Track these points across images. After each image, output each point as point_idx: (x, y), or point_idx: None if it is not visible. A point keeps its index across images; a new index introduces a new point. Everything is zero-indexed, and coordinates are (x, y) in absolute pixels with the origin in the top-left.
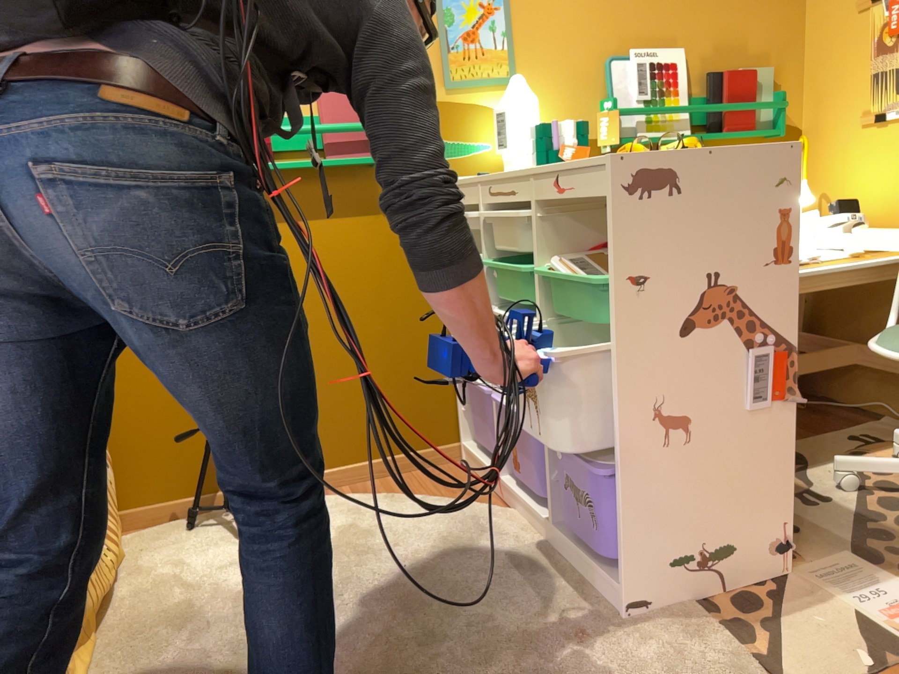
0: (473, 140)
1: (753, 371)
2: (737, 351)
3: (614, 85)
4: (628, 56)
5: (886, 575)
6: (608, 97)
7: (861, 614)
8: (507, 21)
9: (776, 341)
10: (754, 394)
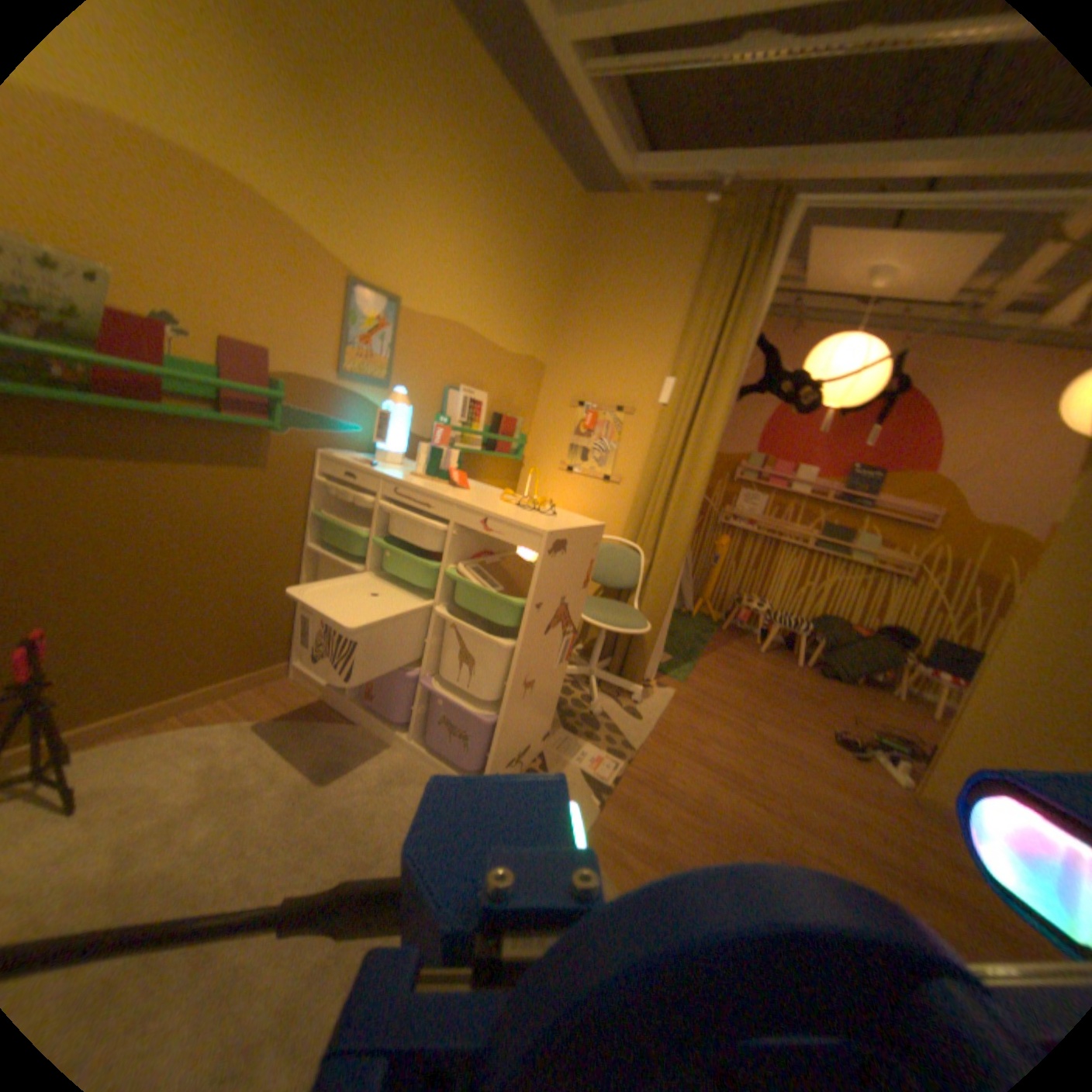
0: (349, 423)
1: (563, 647)
2: (561, 637)
3: (447, 407)
4: (459, 390)
5: (581, 739)
6: (441, 413)
7: (582, 767)
8: (394, 339)
9: (573, 629)
10: (561, 659)
